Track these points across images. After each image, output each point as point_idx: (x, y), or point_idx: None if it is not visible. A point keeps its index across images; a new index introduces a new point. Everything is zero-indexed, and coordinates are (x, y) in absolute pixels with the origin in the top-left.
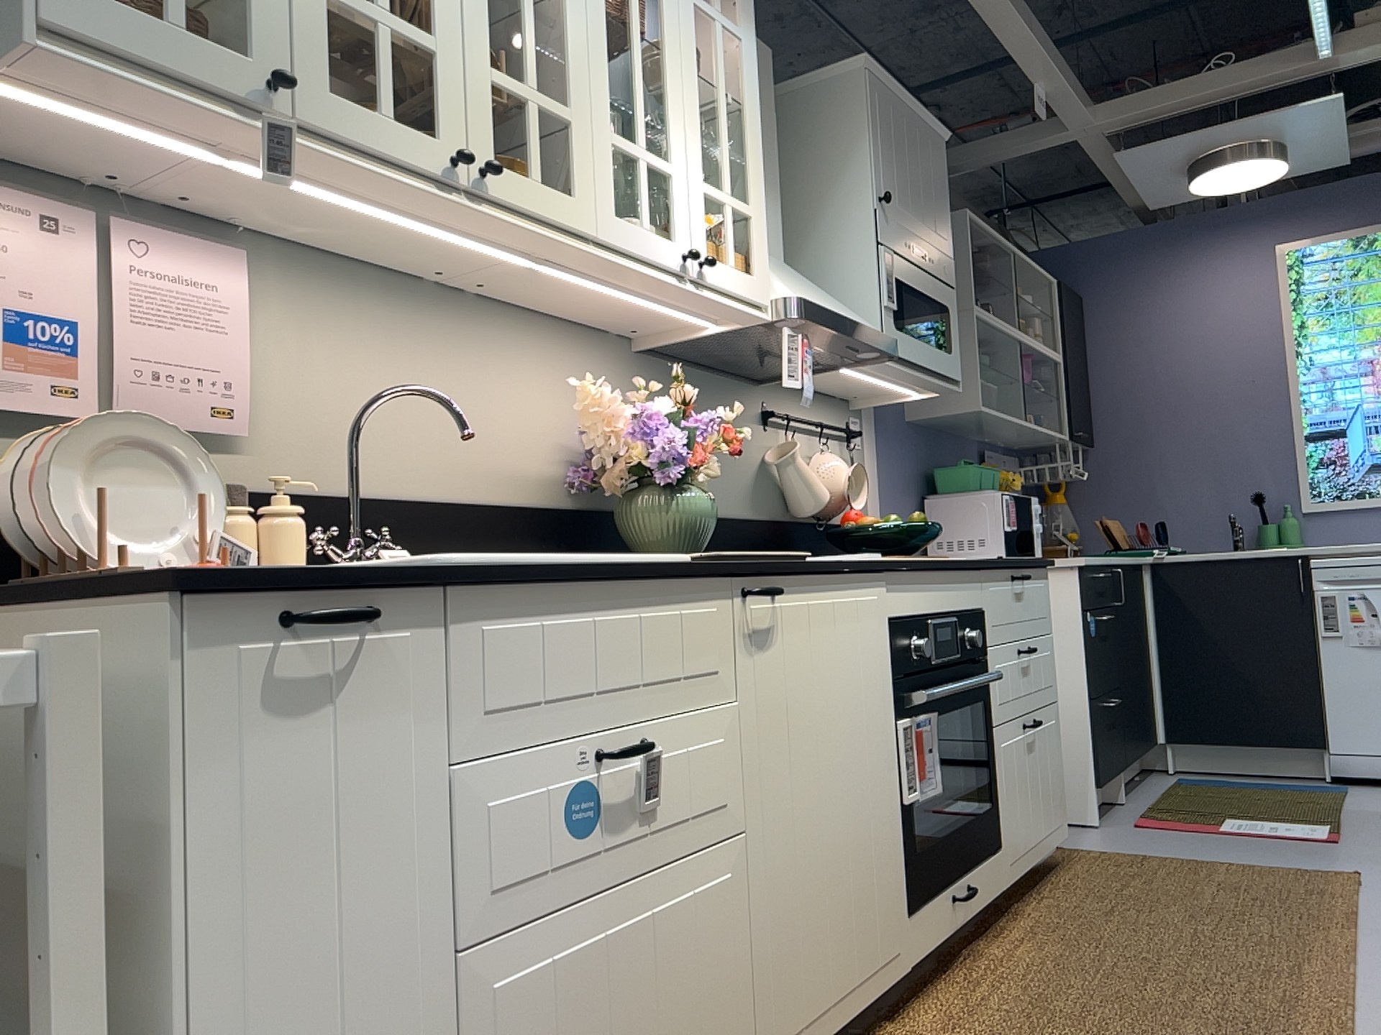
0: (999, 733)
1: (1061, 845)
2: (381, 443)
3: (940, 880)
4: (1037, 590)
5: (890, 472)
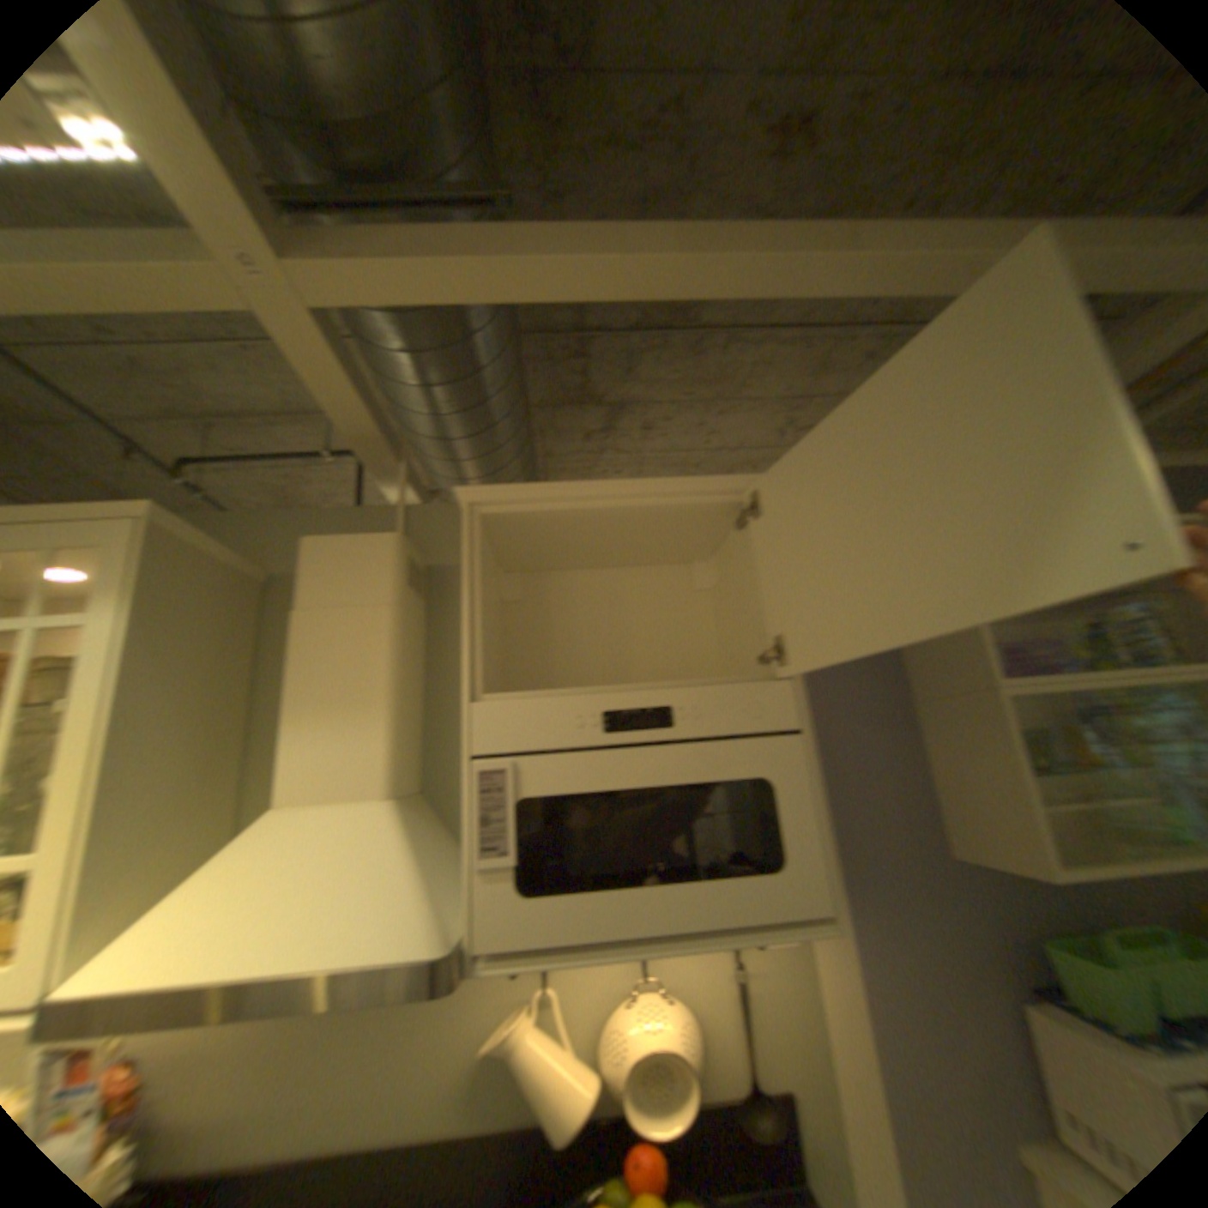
0: None
1: None
2: None
3: None
4: None
5: (888, 967)
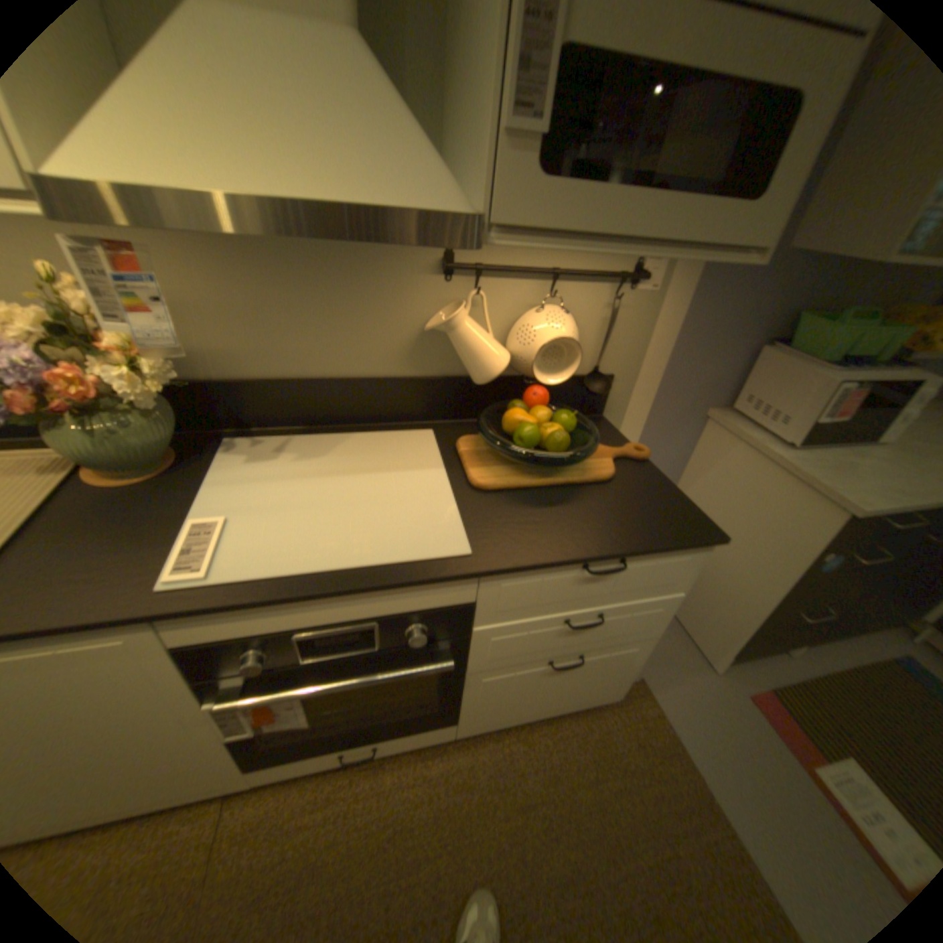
0: (479, 676)
1: (651, 678)
2: None
3: (310, 755)
4: (660, 568)
5: (706, 313)
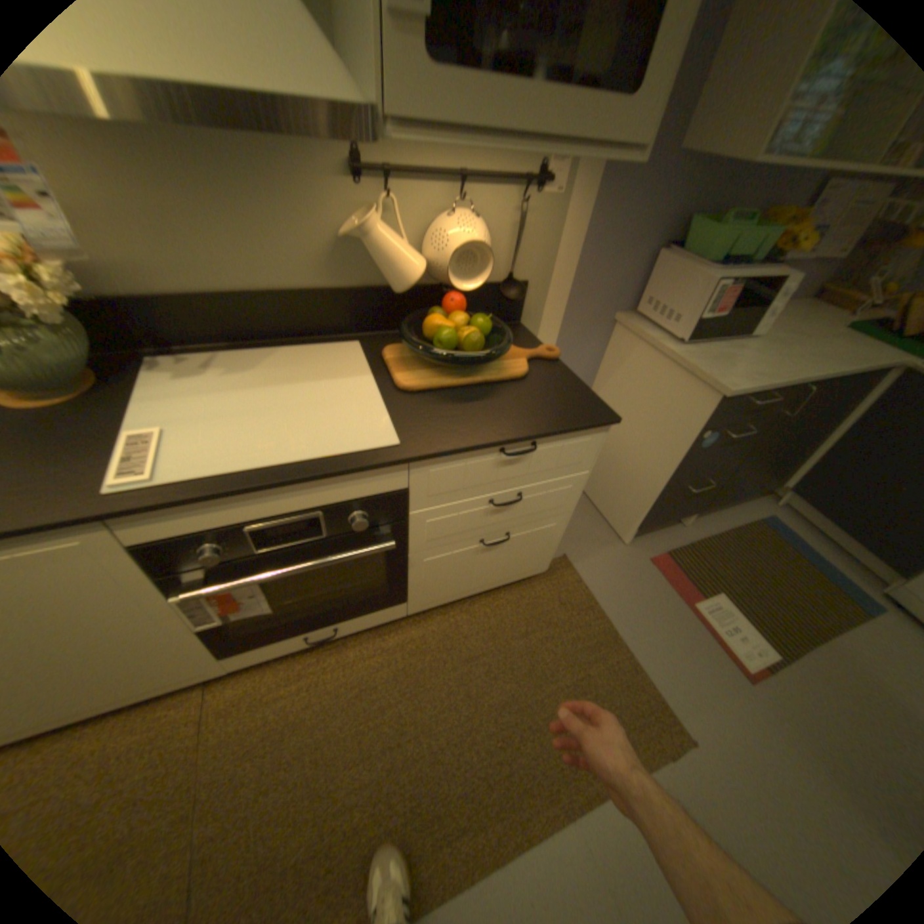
0: (420, 555)
1: (571, 553)
2: None
3: (279, 638)
4: (565, 448)
5: (607, 218)
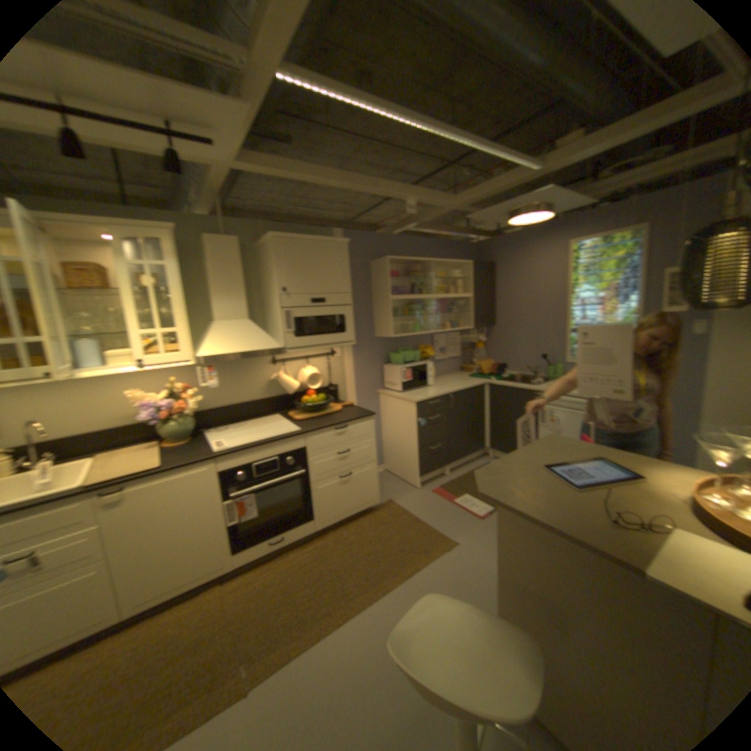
0: (314, 485)
1: (392, 498)
2: (55, 422)
3: (256, 541)
4: (358, 427)
5: (358, 360)
